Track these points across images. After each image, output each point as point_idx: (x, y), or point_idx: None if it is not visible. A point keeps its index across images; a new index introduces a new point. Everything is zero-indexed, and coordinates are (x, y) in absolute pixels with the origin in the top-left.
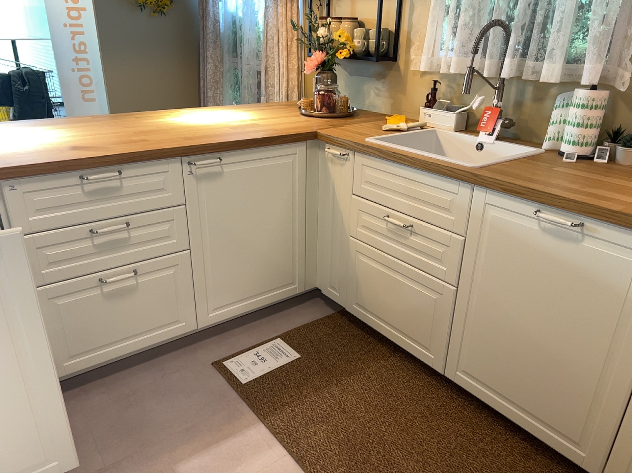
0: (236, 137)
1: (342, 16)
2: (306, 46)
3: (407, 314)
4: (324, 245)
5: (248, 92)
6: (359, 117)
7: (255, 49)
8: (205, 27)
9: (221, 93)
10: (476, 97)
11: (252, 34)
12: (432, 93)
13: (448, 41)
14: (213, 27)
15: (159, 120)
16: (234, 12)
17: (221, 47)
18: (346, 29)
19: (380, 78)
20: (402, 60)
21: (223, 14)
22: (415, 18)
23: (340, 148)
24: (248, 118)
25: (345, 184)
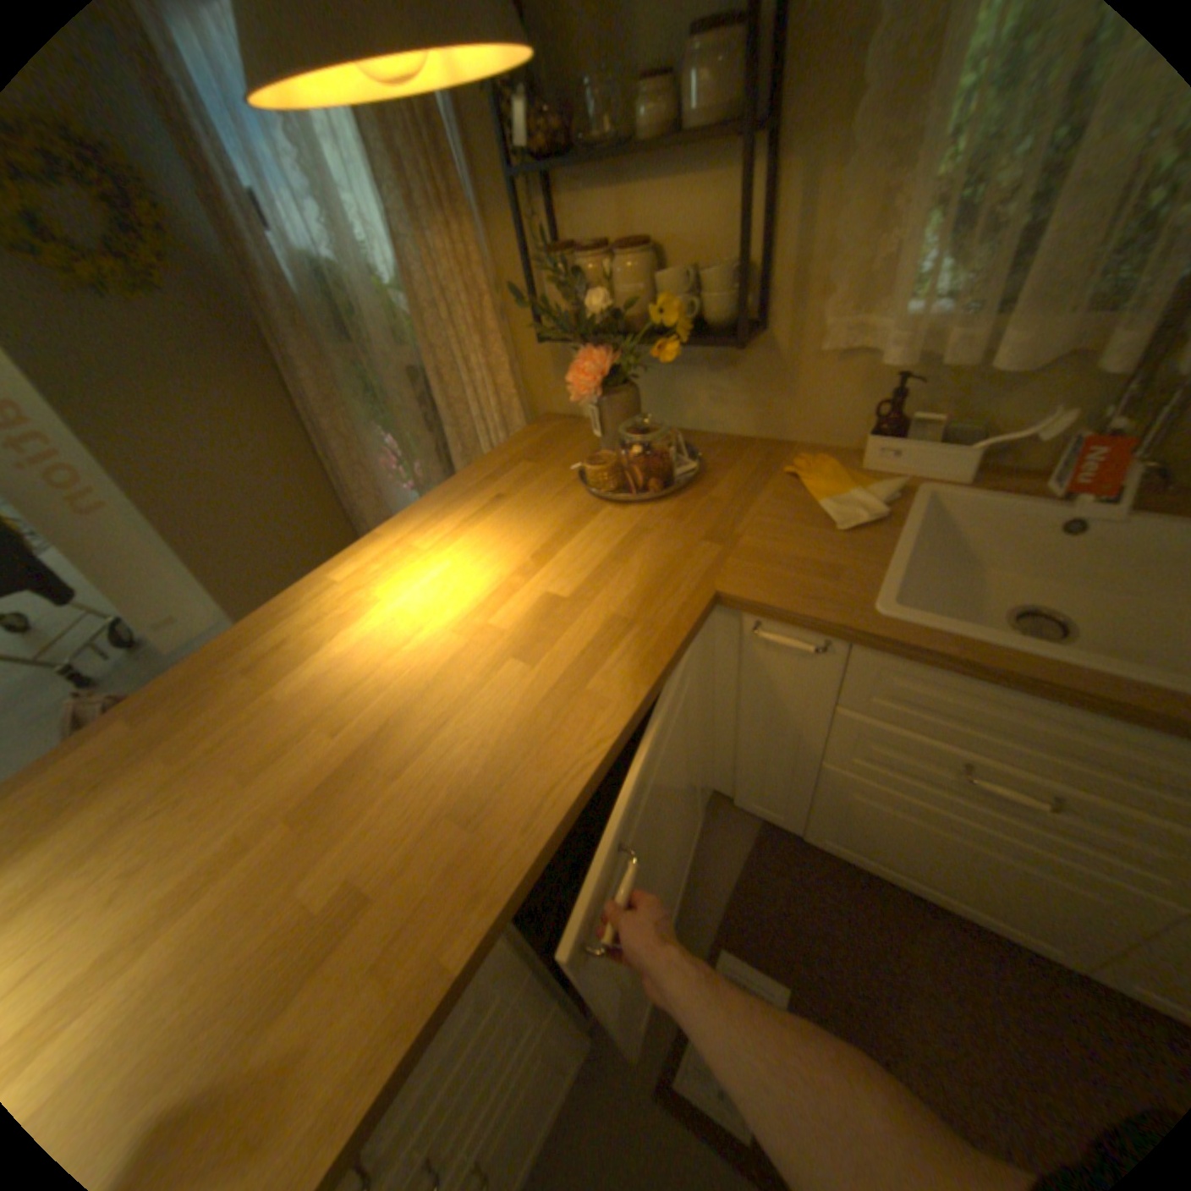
0: (582, 730)
1: (596, 227)
2: (560, 334)
3: (999, 894)
4: (743, 756)
5: (407, 414)
6: (713, 464)
7: (388, 324)
8: (257, 290)
9: (347, 416)
10: (1064, 410)
11: (373, 293)
12: (902, 399)
13: (950, 269)
14: (276, 289)
15: (315, 671)
16: (306, 245)
17: (309, 328)
18: (634, 267)
19: (726, 363)
20: (789, 322)
21: (282, 254)
22: (847, 217)
23: (801, 628)
24: (511, 569)
25: (813, 688)
